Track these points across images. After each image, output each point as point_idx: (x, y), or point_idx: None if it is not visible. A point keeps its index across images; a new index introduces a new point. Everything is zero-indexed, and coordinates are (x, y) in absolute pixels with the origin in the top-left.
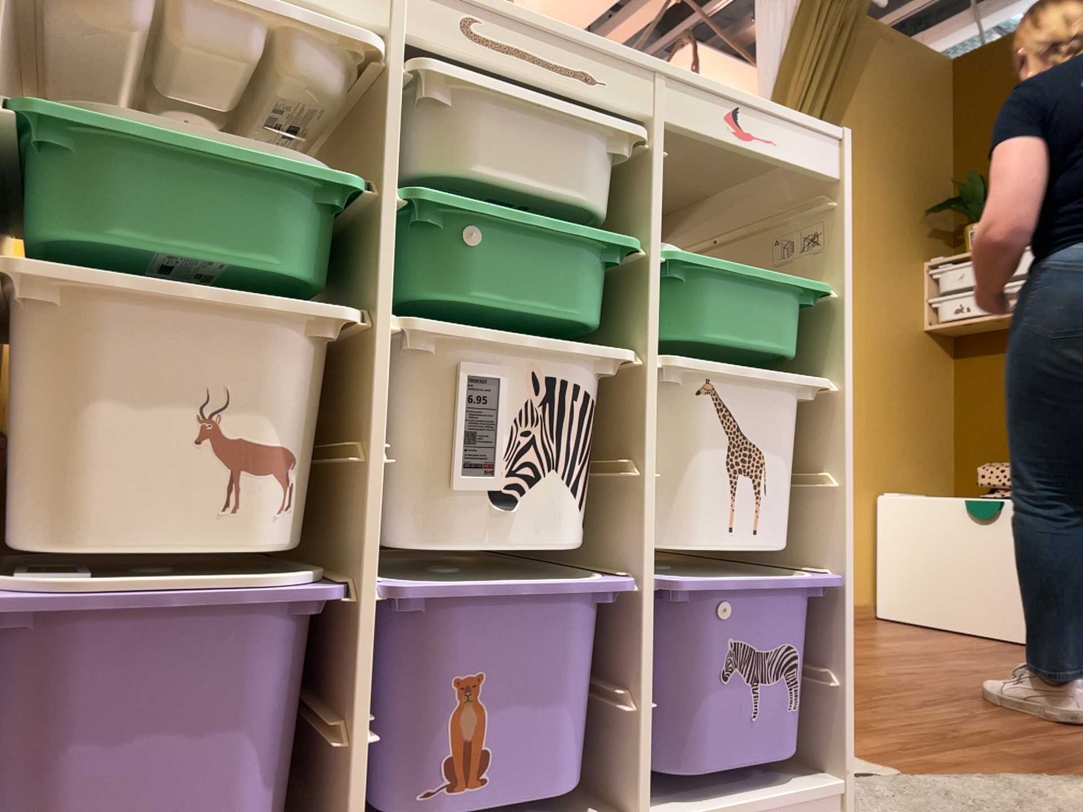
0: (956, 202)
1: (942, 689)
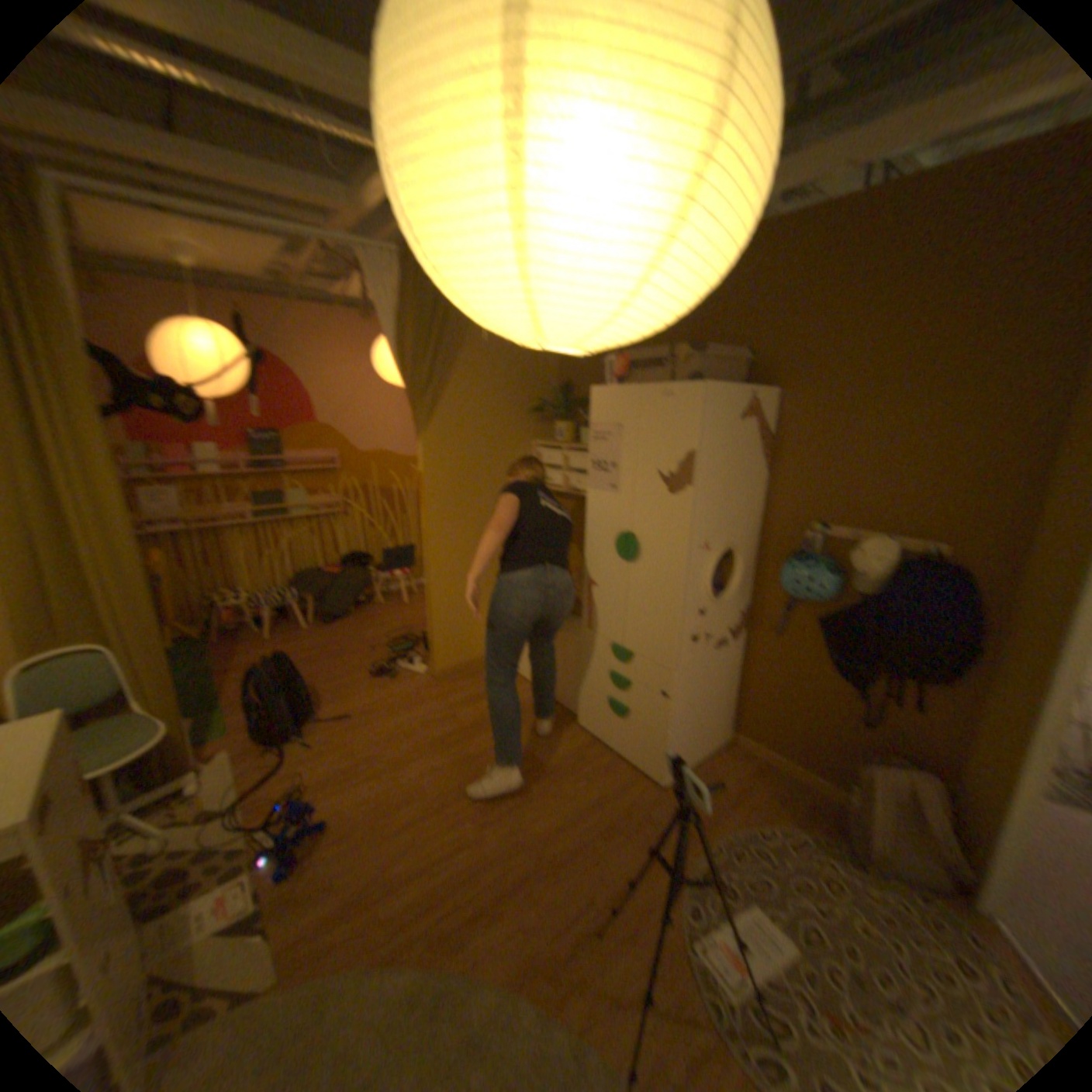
0: (553, 408)
1: (431, 810)
